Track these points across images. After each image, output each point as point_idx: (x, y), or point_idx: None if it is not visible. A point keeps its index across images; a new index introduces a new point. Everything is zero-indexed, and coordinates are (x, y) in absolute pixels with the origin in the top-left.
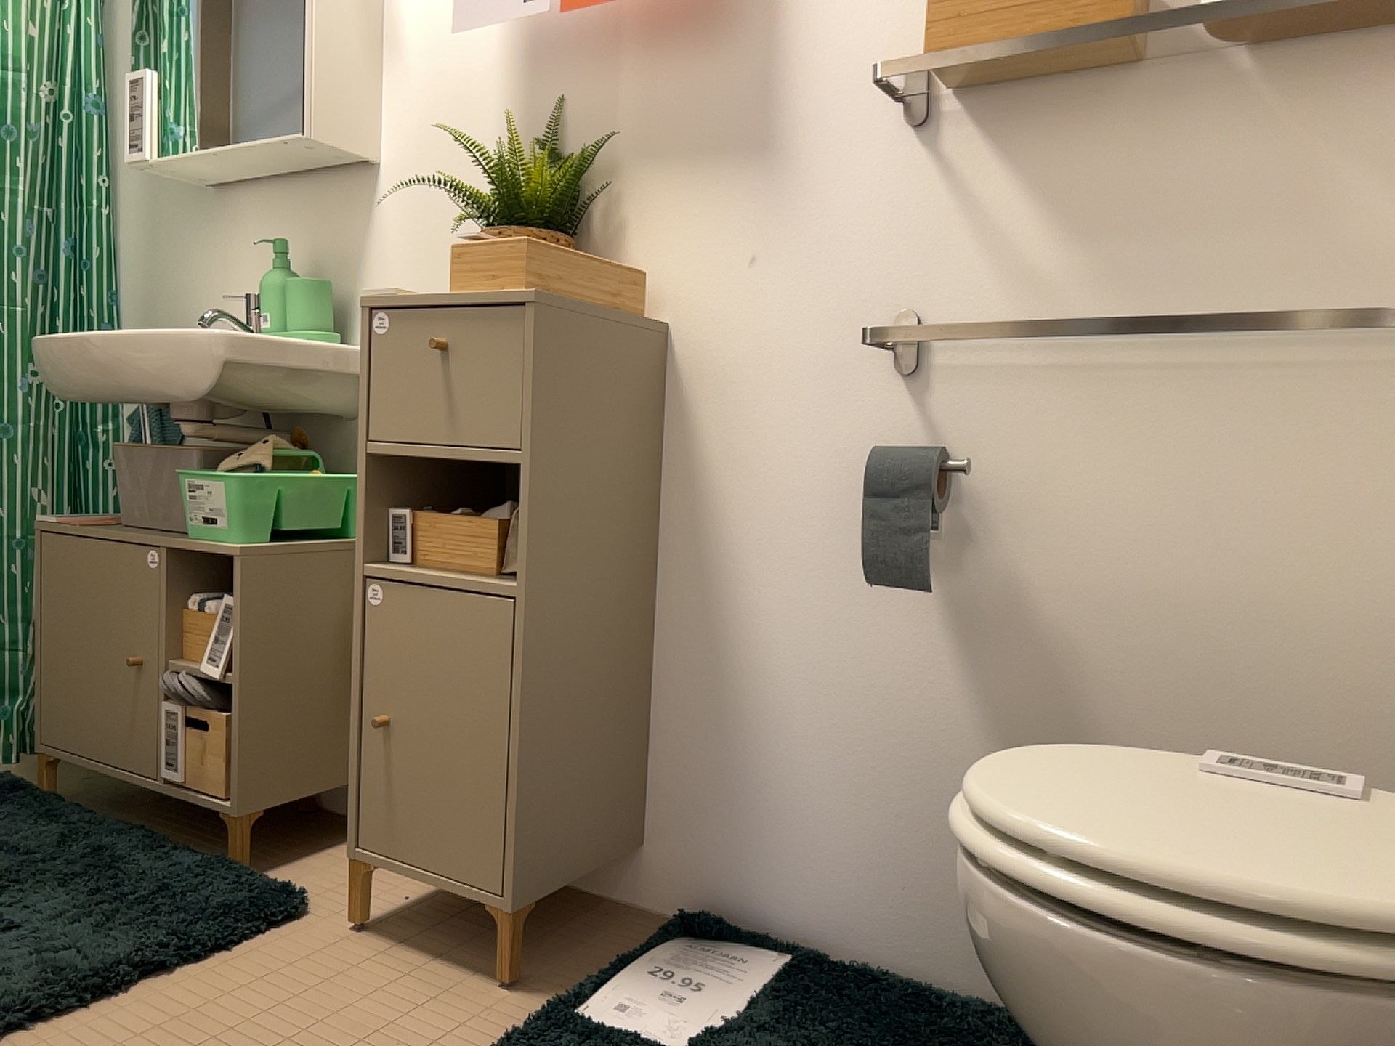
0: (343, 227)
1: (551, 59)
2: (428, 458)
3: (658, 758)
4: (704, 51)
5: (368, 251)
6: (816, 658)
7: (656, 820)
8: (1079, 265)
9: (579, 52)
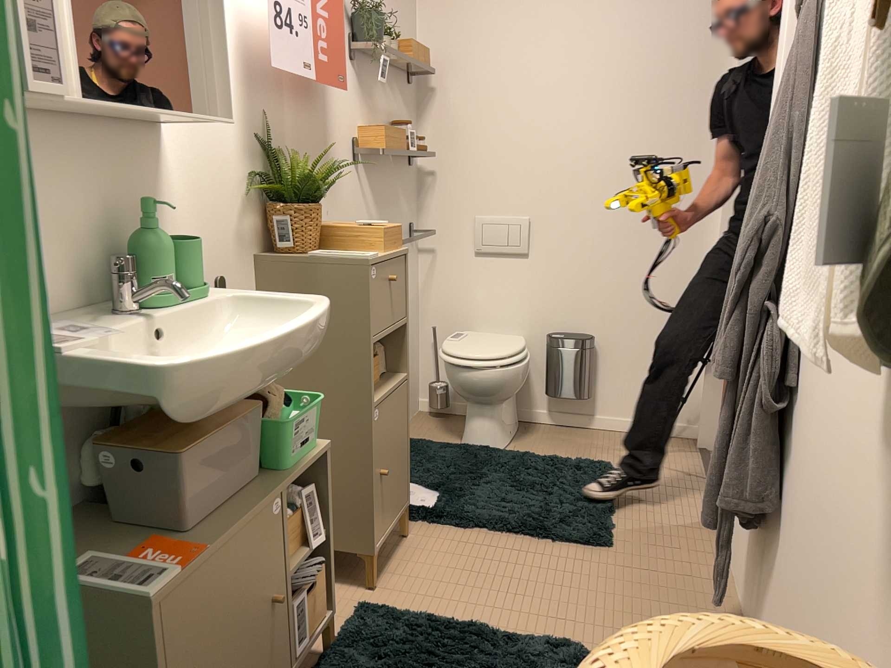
0: (130, 174)
1: (258, 81)
2: (385, 336)
3: None
4: (310, 106)
5: (157, 199)
6: None
7: None
8: (379, 216)
9: (269, 82)
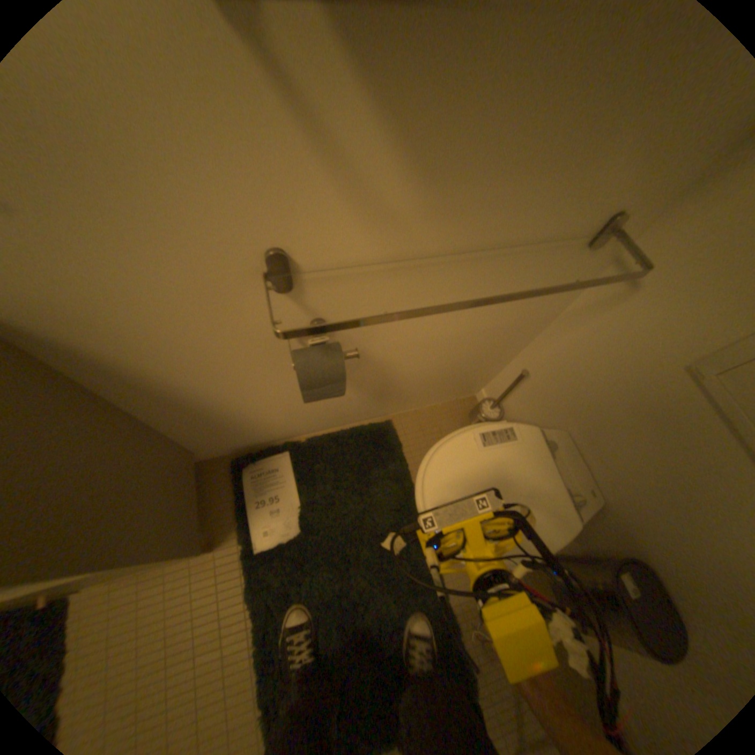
0: None
1: None
2: None
3: (184, 442)
4: None
5: None
6: (262, 398)
7: (196, 450)
8: (432, 199)
9: None
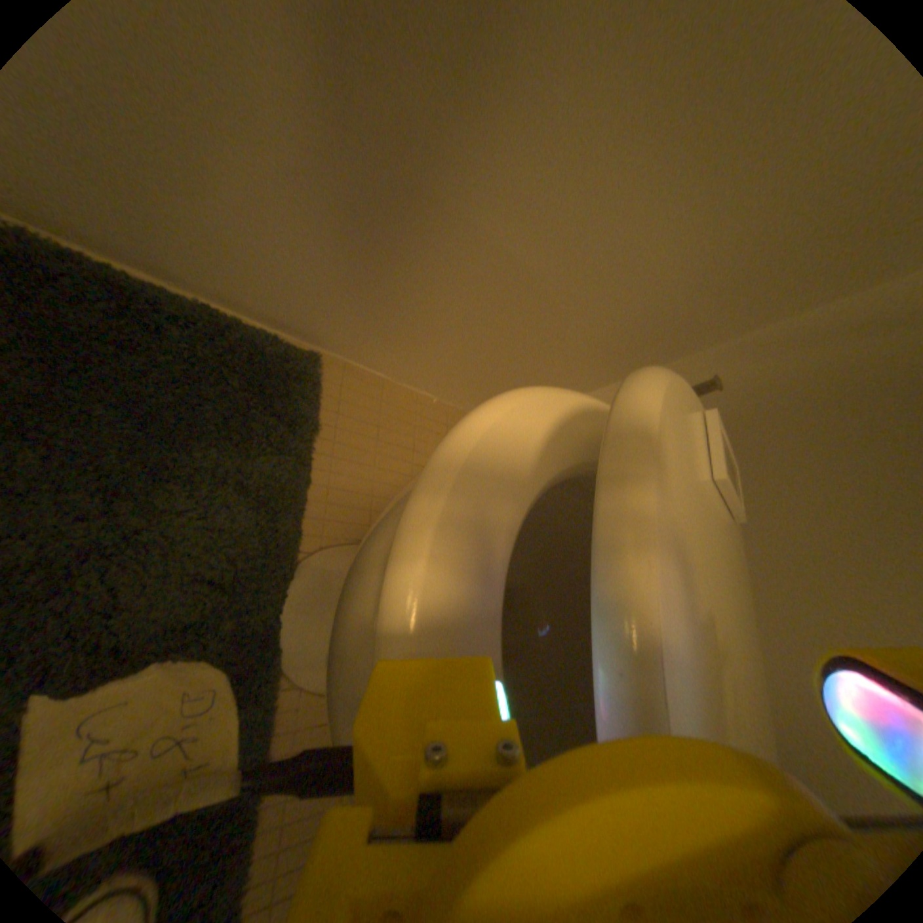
0: None
1: None
2: None
3: None
4: None
5: None
6: None
7: None
8: None
9: None
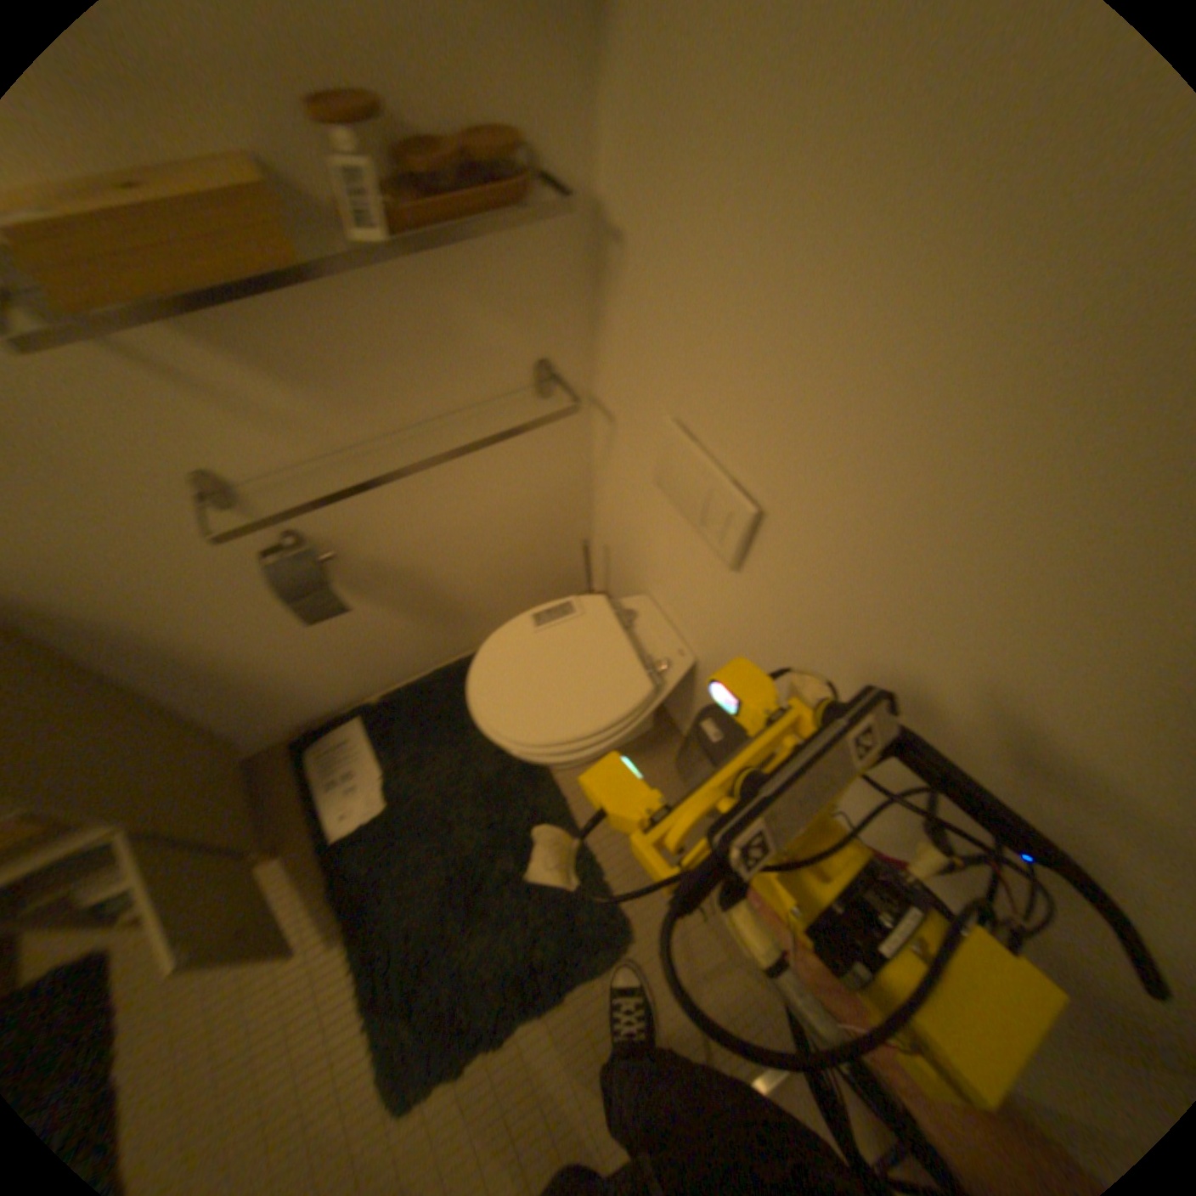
0: None
1: None
2: None
3: (206, 728)
4: None
5: None
6: (275, 646)
7: (229, 740)
8: (316, 401)
9: None
